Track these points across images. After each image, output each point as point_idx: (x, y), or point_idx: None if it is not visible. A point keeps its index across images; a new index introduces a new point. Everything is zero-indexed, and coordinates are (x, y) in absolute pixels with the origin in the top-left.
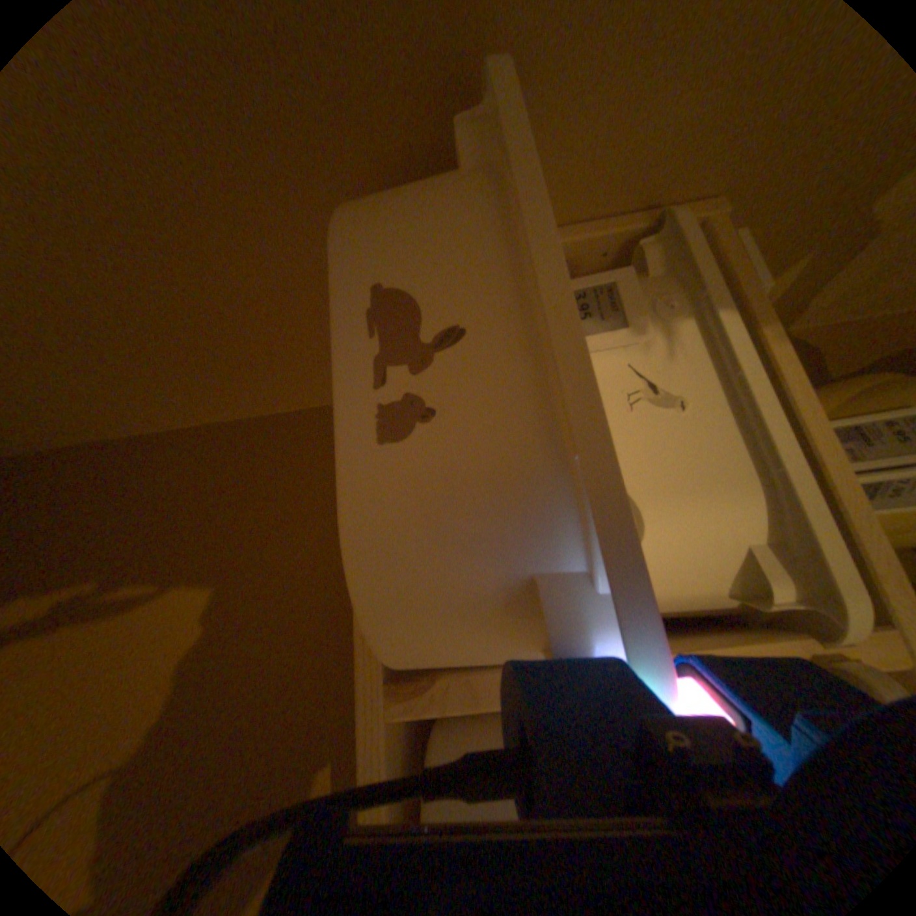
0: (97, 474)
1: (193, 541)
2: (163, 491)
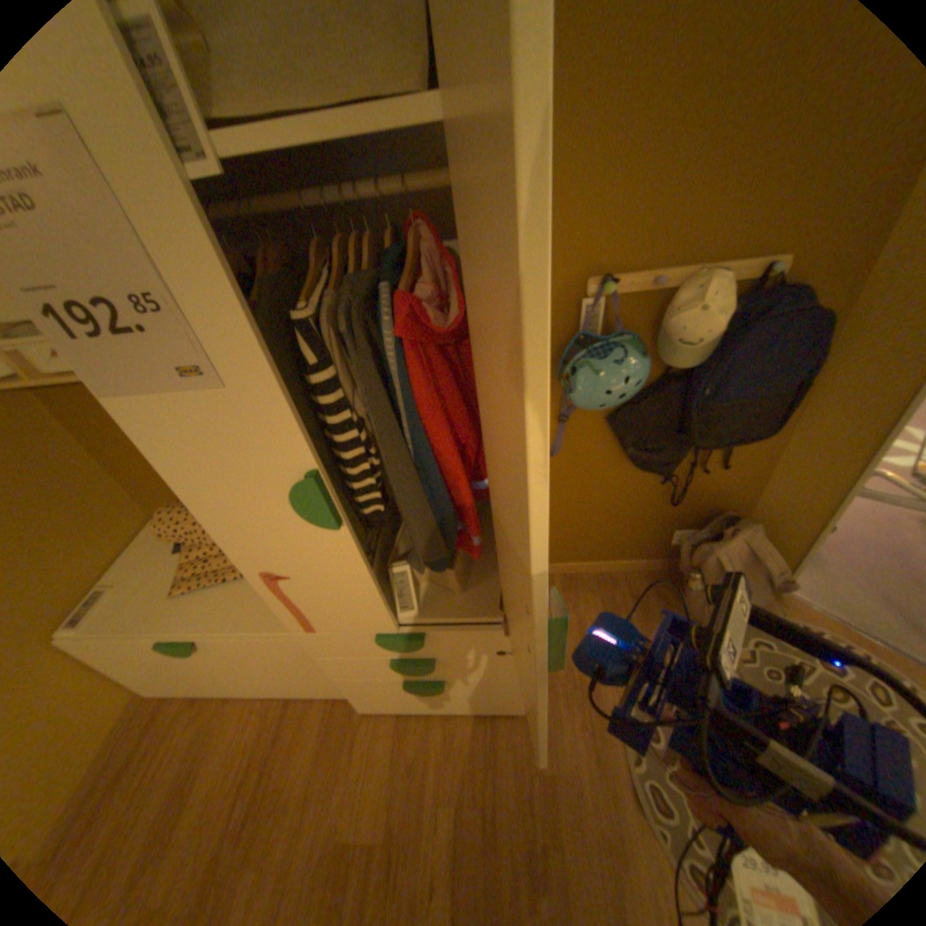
0: (109, 466)
1: (107, 431)
2: (99, 444)
